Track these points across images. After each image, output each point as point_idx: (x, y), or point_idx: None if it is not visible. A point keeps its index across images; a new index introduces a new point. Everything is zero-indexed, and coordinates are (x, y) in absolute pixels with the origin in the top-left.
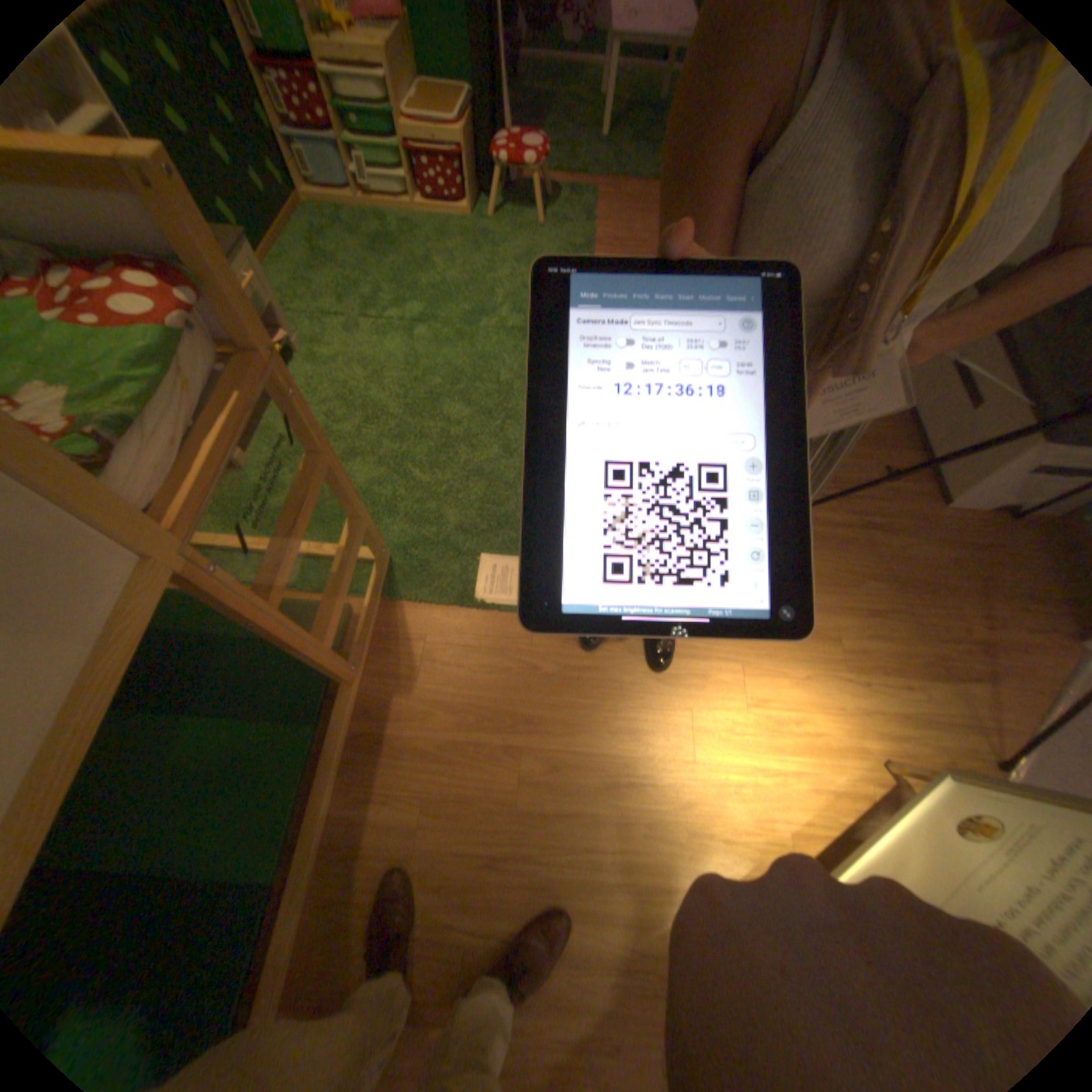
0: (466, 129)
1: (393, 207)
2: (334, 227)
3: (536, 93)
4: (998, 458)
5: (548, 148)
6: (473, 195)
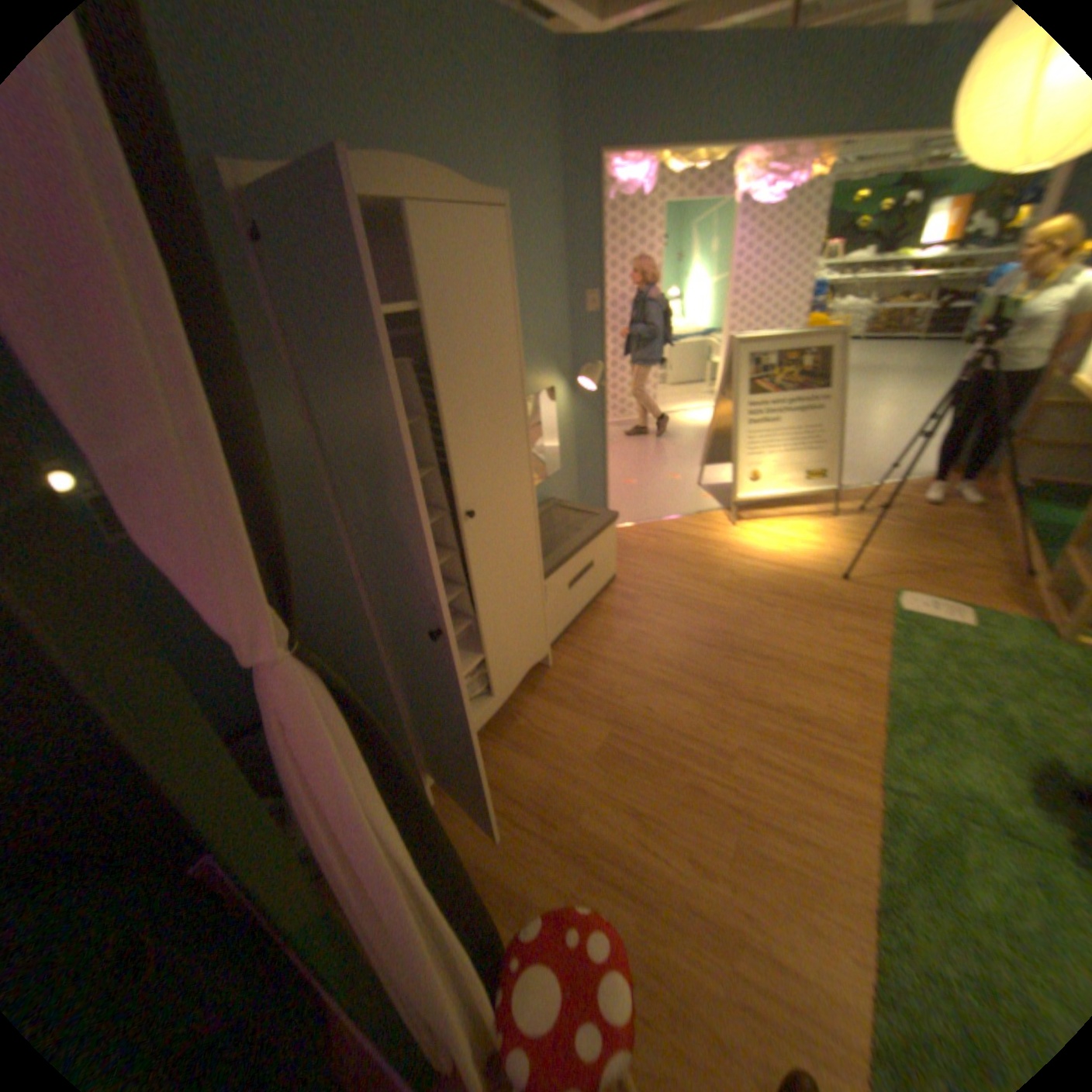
0: None
1: None
2: None
3: None
4: (610, 541)
5: None
6: None
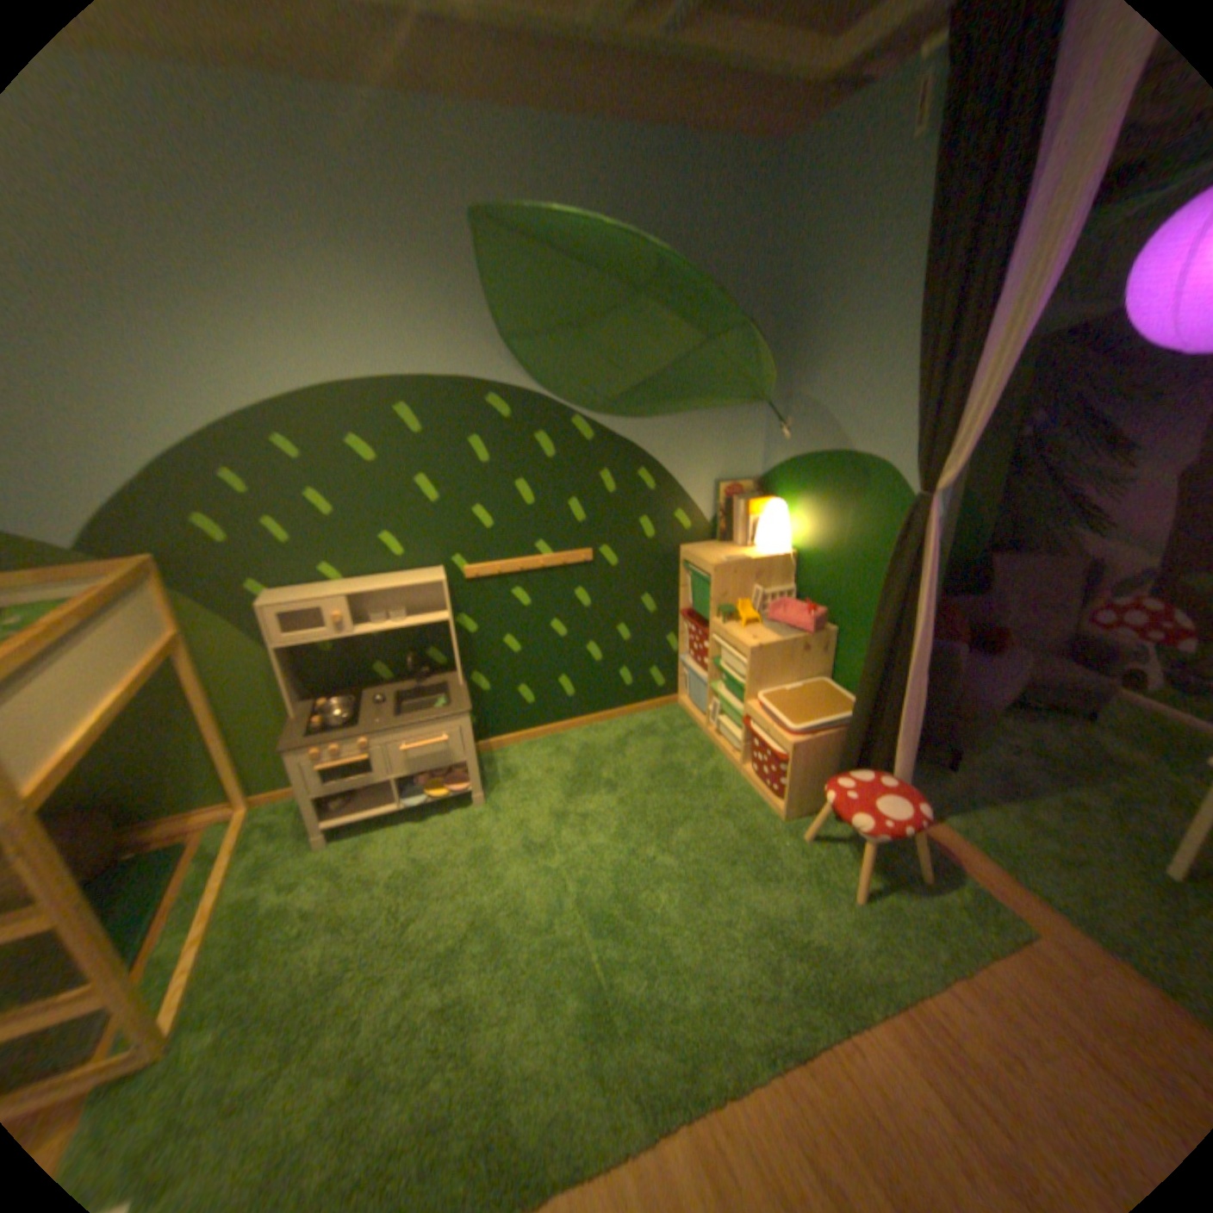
0: (811, 748)
1: (728, 760)
2: (661, 741)
3: (1102, 756)
4: None
5: (1020, 829)
6: (810, 808)
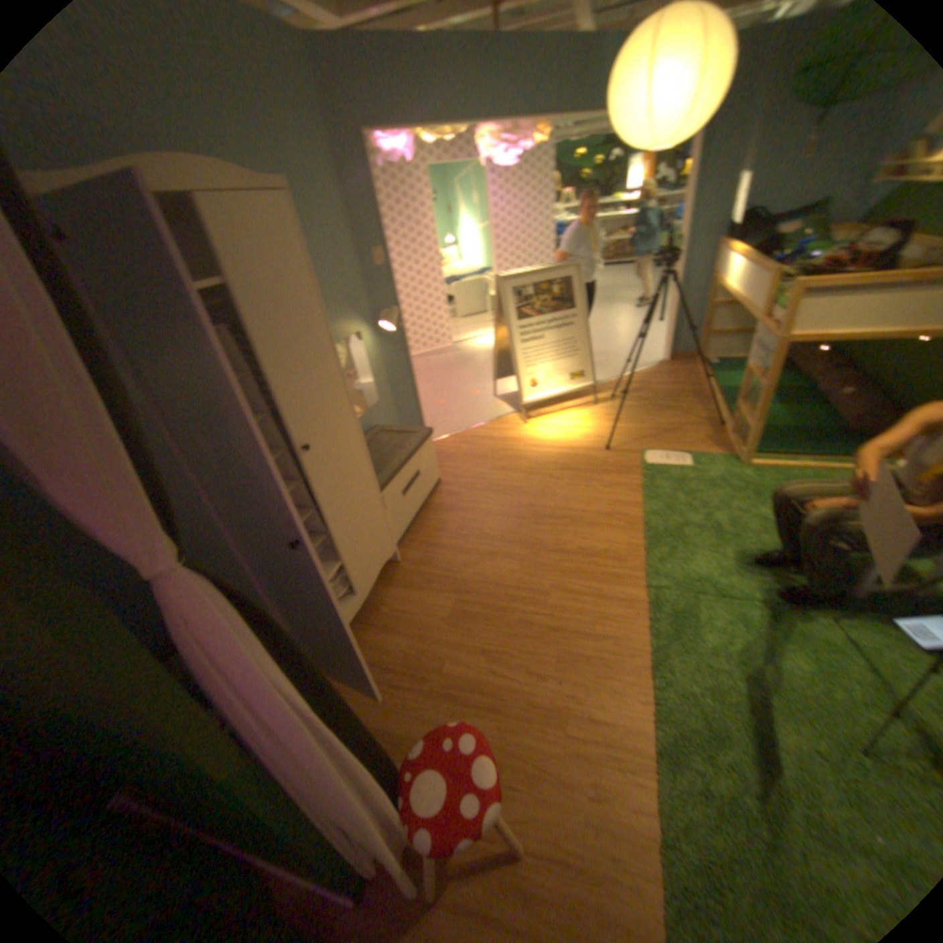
0: None
1: None
2: None
3: None
4: (432, 452)
5: None
6: None
